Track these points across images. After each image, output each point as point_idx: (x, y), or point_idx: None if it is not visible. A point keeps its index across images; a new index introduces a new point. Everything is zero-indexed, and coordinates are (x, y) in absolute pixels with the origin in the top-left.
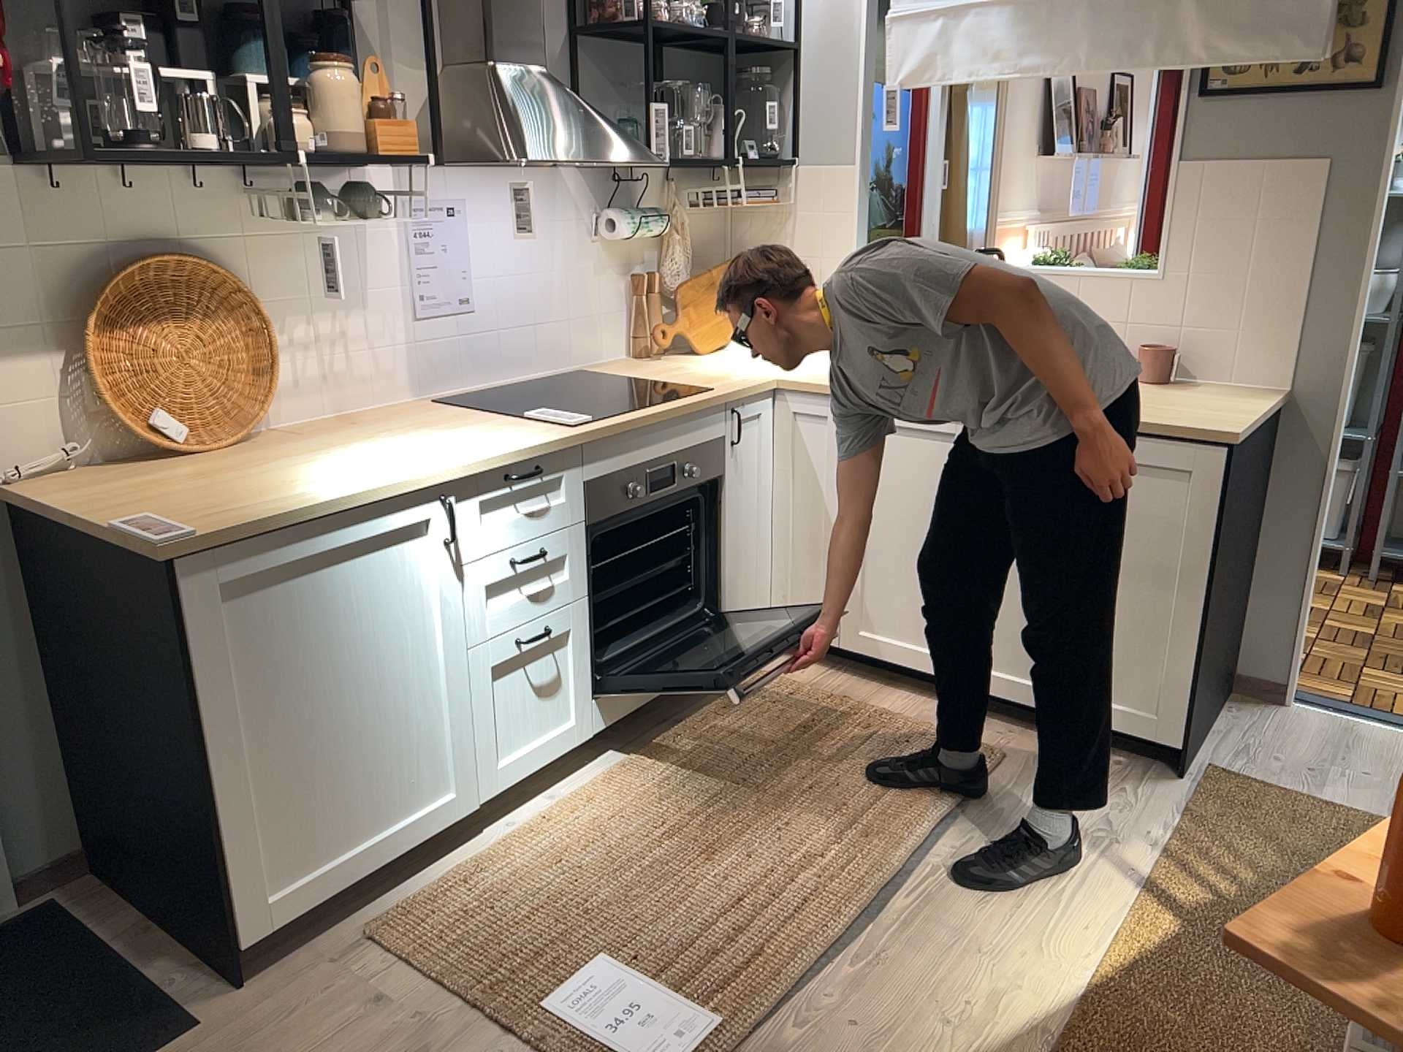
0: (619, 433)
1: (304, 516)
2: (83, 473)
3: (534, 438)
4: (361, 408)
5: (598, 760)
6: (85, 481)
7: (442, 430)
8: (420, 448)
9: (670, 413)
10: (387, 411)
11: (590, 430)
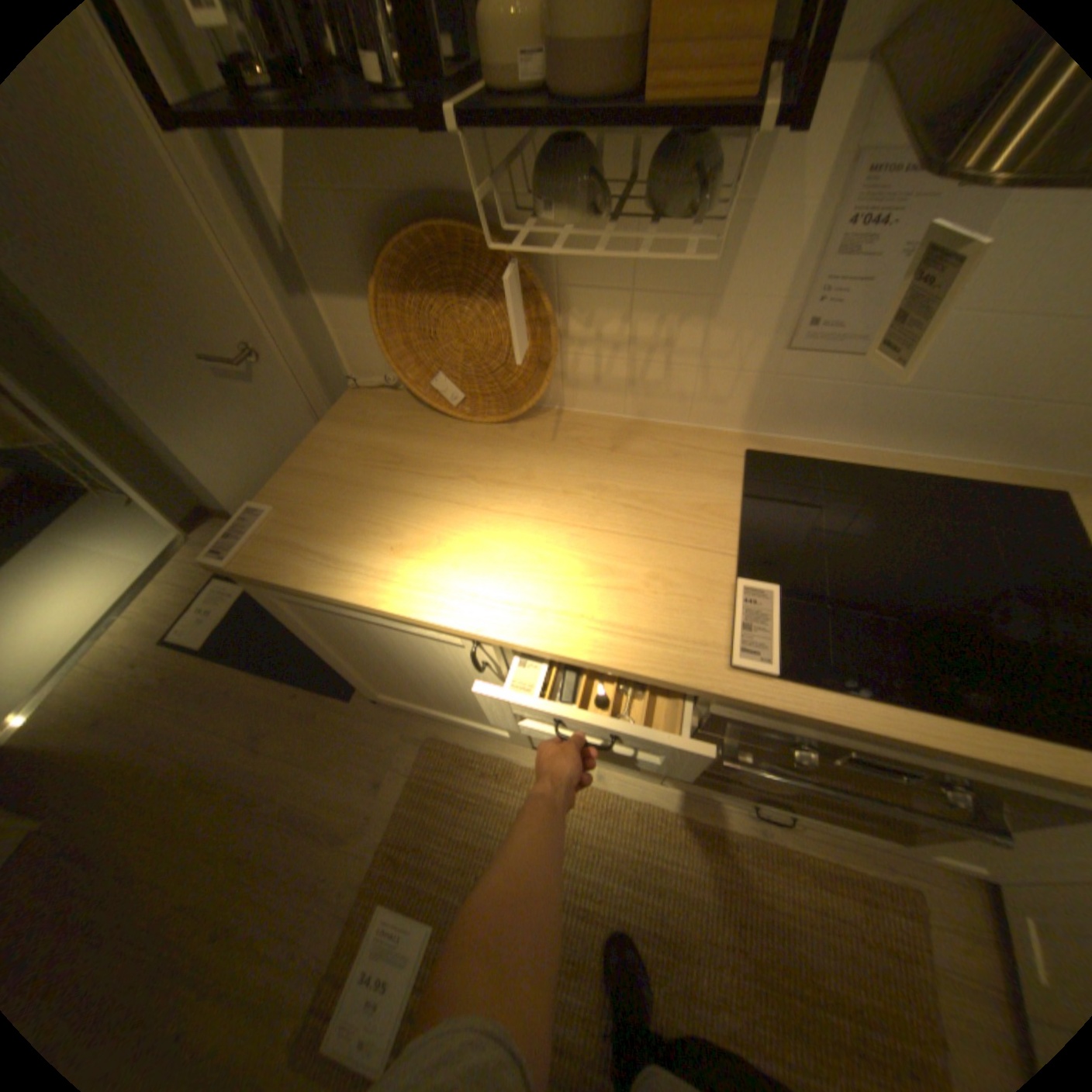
0: (807, 717)
1: (314, 596)
2: (389, 397)
3: (649, 648)
4: (668, 418)
5: (667, 785)
6: (374, 409)
7: (636, 529)
8: (549, 556)
9: (959, 757)
10: (687, 435)
11: (738, 698)
